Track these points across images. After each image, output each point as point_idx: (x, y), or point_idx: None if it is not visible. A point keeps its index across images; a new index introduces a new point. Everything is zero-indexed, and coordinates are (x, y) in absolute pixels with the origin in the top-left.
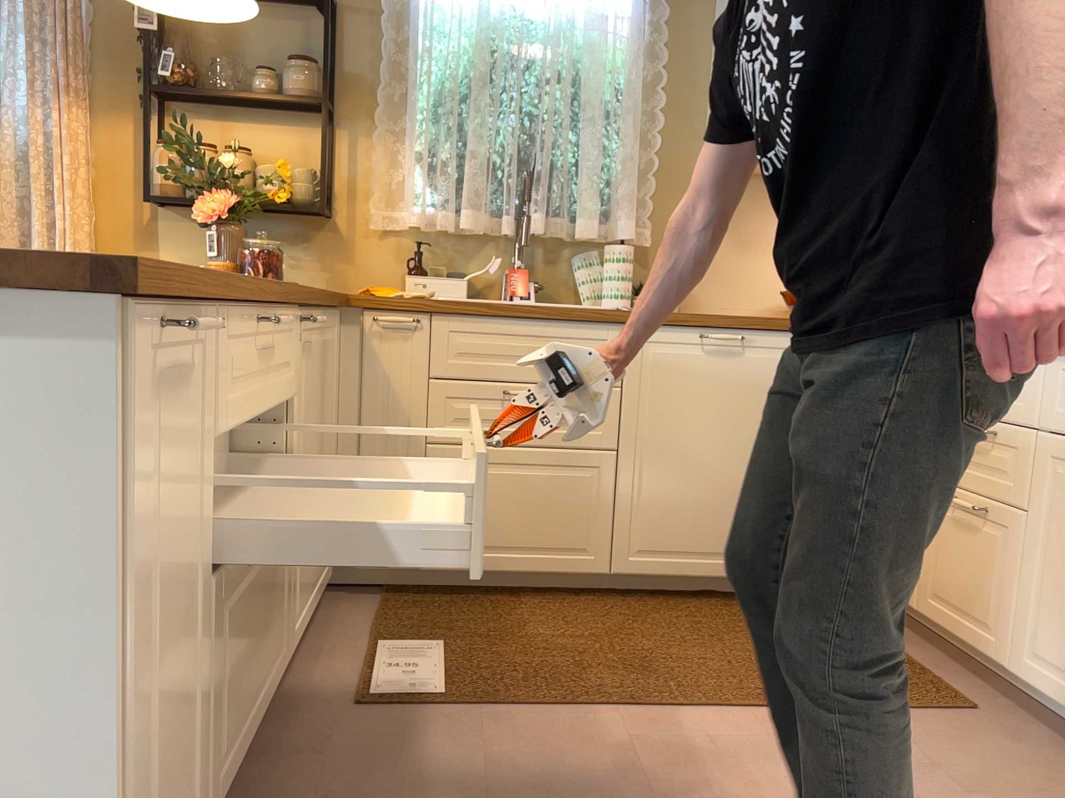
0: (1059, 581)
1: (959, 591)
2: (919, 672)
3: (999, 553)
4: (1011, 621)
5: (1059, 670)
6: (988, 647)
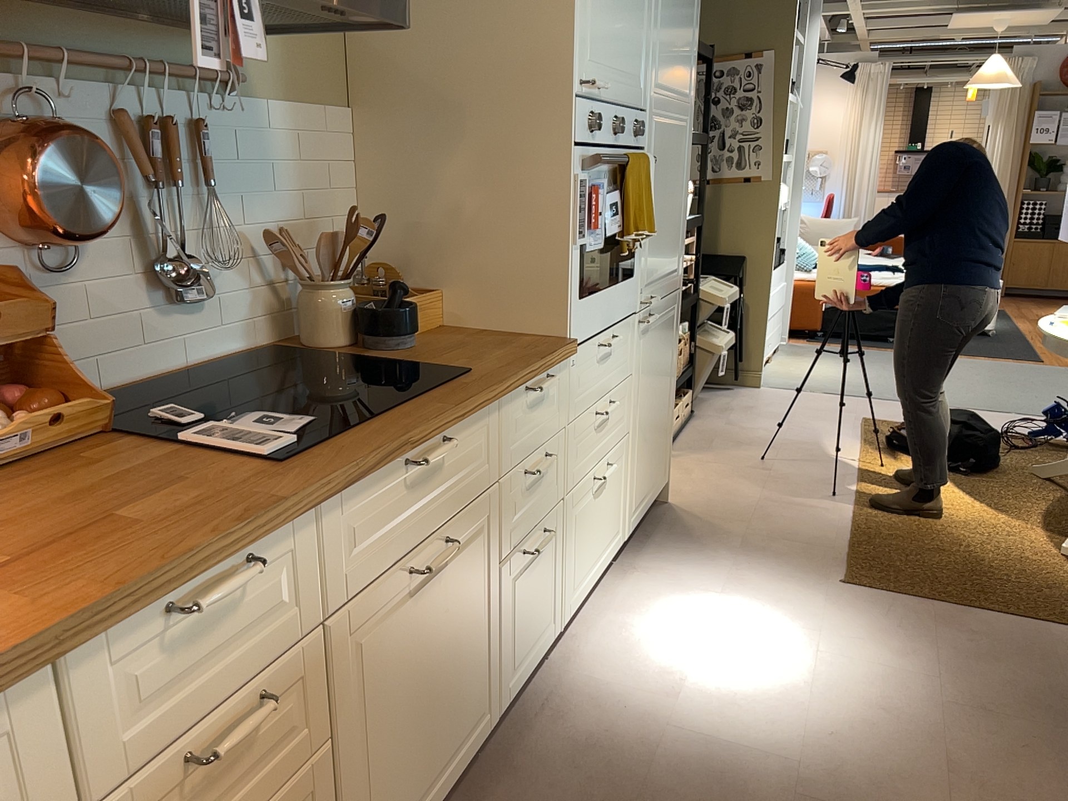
0: (376, 755)
1: None
2: None
3: None
4: None
5: None
6: None
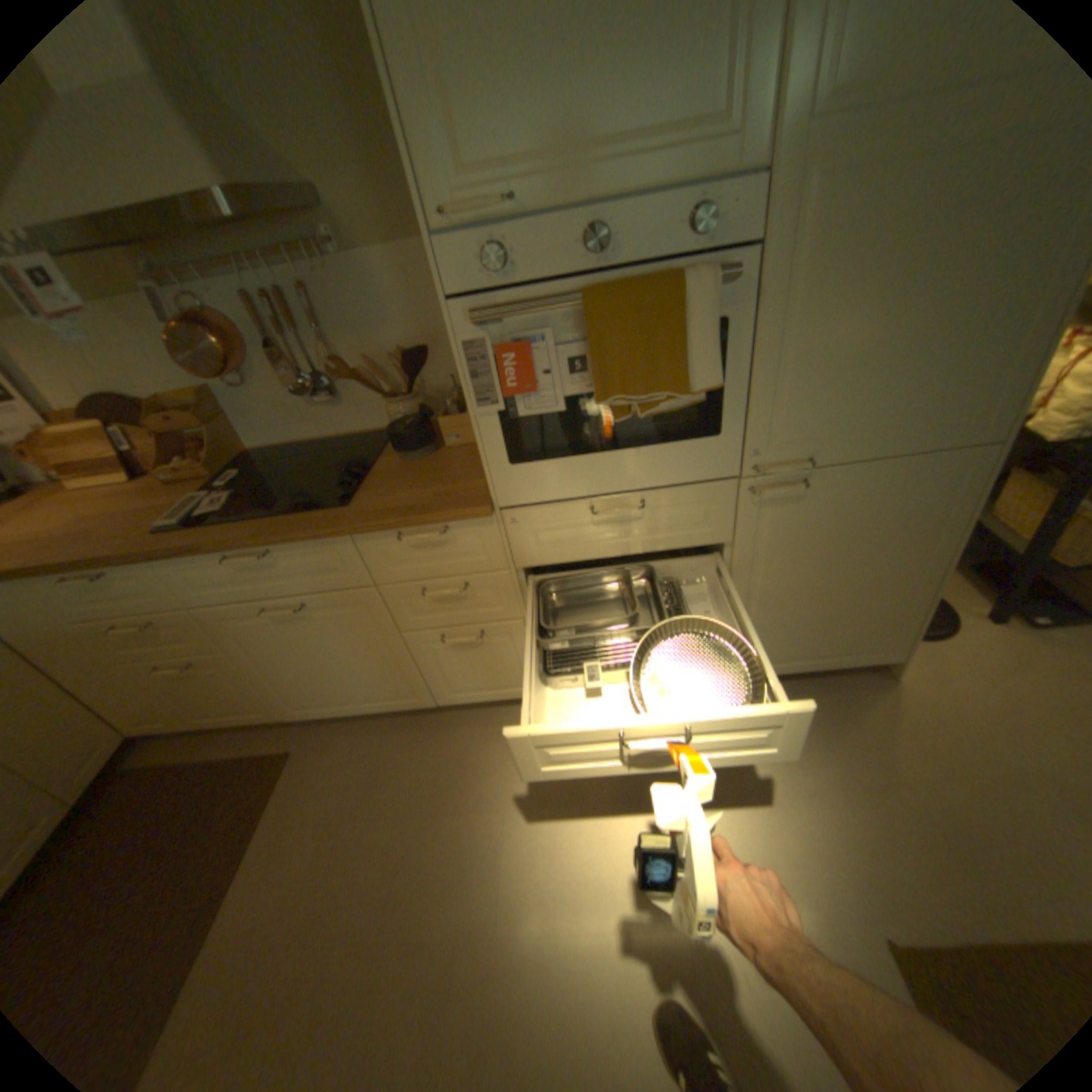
0: (276, 673)
1: (210, 707)
2: (234, 765)
3: (221, 679)
4: (262, 702)
5: (310, 706)
6: (258, 719)
